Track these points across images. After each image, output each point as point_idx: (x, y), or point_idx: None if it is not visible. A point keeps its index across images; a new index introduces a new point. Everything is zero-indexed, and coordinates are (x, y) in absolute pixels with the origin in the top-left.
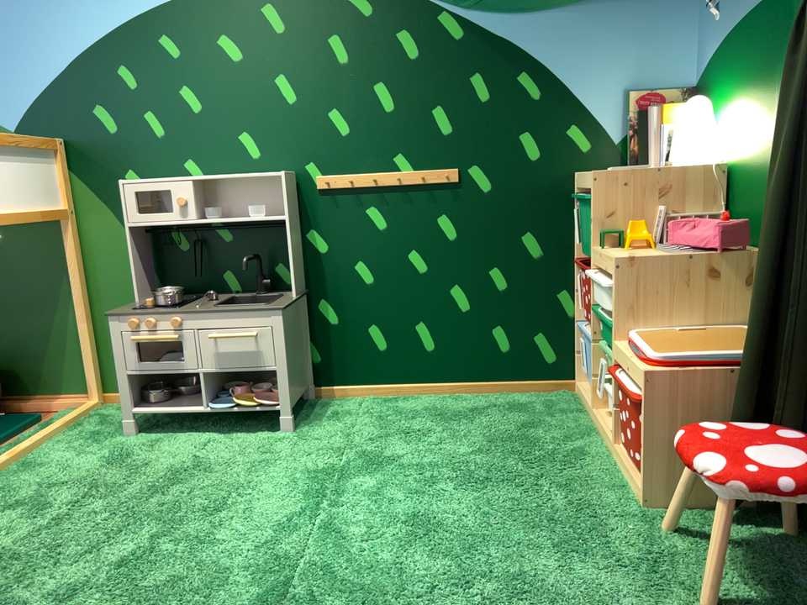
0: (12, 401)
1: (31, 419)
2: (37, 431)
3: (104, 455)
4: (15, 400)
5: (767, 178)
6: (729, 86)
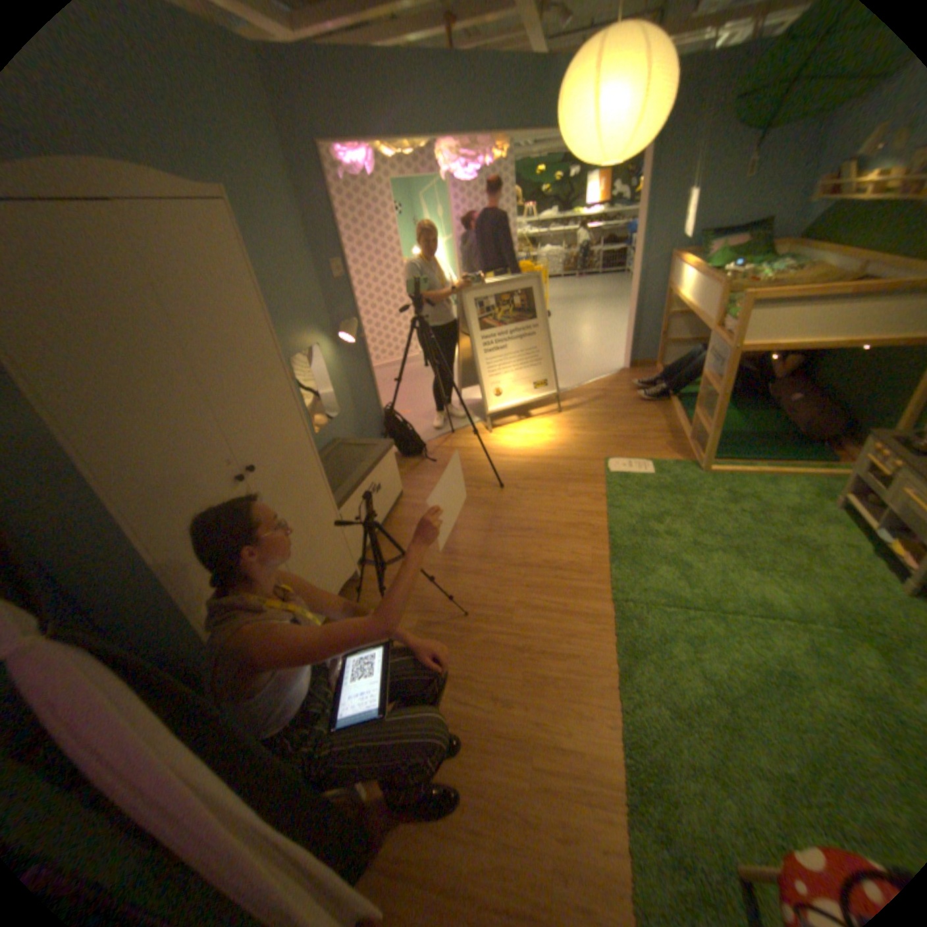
0: (847, 442)
1: (835, 460)
2: (816, 468)
3: (802, 506)
4: (849, 443)
5: None
6: None
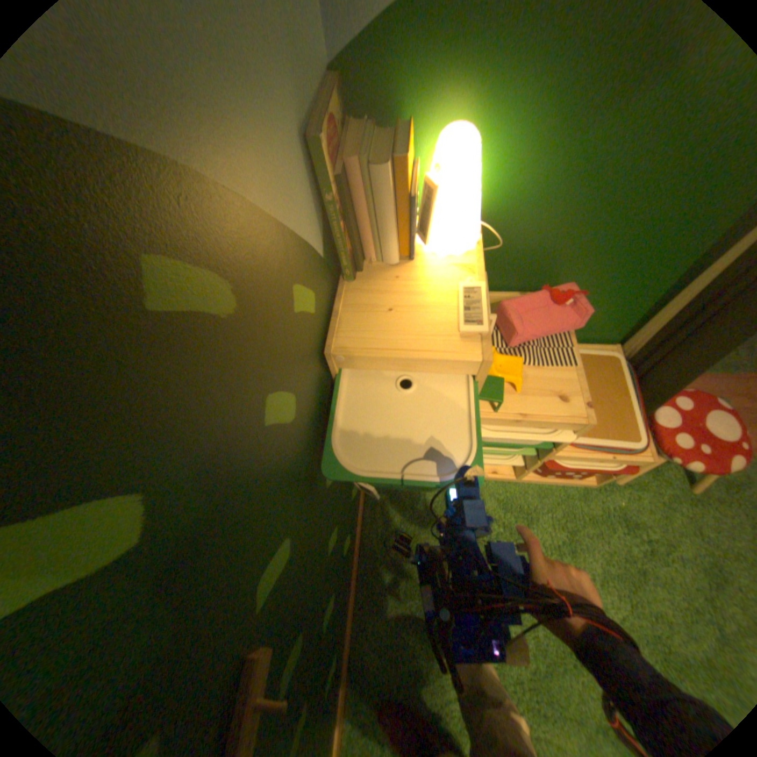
0: None
1: None
2: None
3: None
4: None
5: (572, 230)
6: (487, 87)
